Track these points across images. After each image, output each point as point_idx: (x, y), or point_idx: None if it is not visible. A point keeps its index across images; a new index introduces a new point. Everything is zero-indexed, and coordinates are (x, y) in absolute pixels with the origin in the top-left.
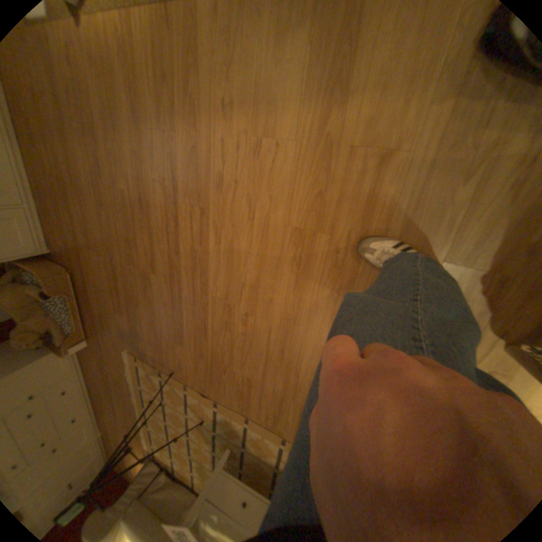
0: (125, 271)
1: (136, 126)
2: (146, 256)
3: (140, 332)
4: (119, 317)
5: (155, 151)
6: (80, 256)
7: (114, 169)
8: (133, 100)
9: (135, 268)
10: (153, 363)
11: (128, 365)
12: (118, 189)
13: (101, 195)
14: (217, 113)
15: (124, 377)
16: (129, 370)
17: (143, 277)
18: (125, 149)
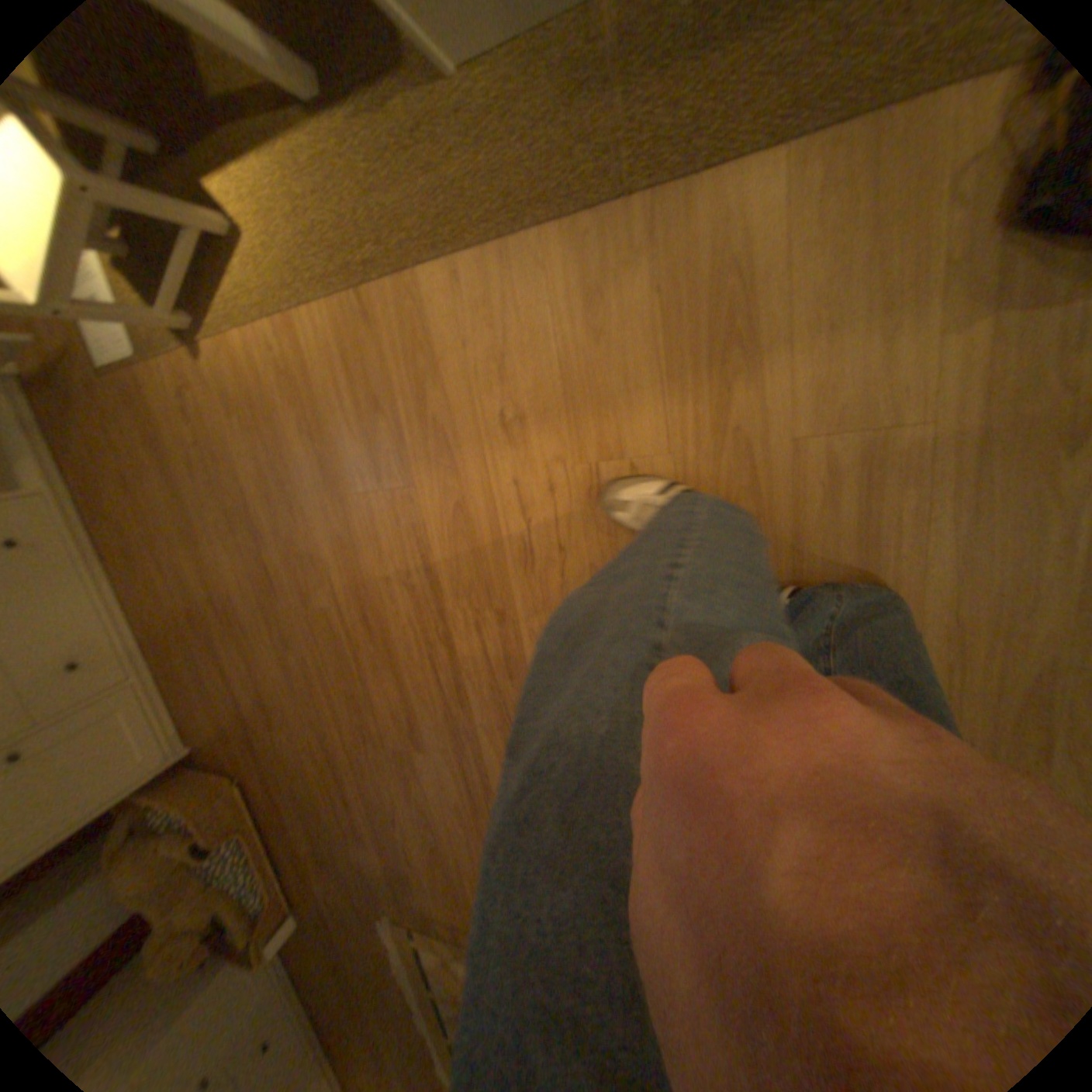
0: (359, 757)
1: (337, 491)
2: (397, 719)
3: (413, 871)
4: (361, 850)
5: (382, 527)
6: (258, 745)
7: (305, 574)
8: (324, 450)
9: (380, 746)
10: (452, 933)
11: (397, 947)
12: (317, 608)
13: (285, 625)
14: (496, 438)
15: (393, 976)
16: (401, 957)
17: (398, 761)
18: (320, 535)
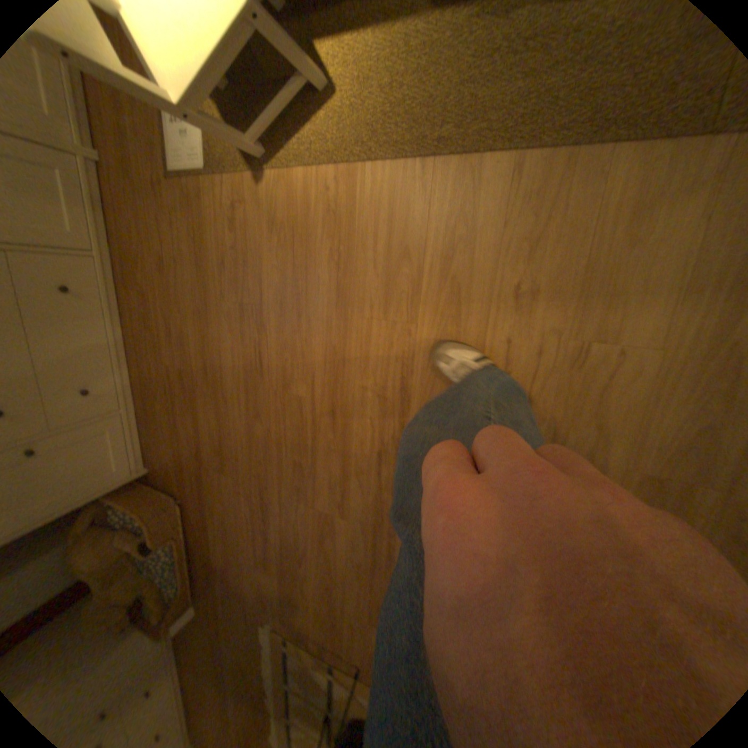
0: (290, 511)
1: (346, 313)
2: (334, 492)
3: (305, 602)
4: (267, 576)
5: (375, 349)
6: (208, 483)
7: (294, 368)
8: (346, 279)
9: (311, 508)
10: (322, 652)
11: (272, 650)
12: (295, 396)
13: (262, 402)
14: (505, 304)
15: (262, 669)
16: (273, 658)
17: (323, 522)
18: (318, 343)
